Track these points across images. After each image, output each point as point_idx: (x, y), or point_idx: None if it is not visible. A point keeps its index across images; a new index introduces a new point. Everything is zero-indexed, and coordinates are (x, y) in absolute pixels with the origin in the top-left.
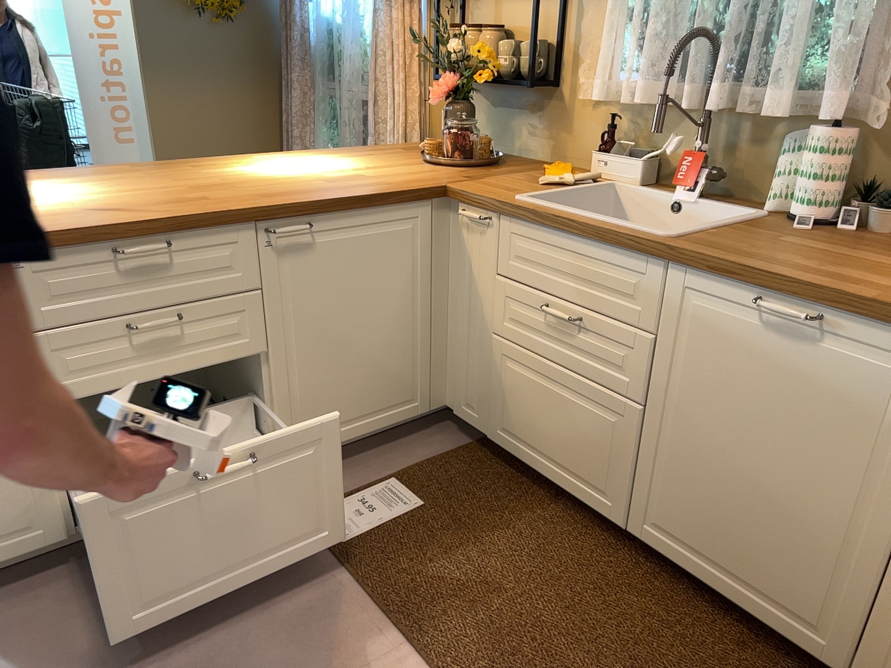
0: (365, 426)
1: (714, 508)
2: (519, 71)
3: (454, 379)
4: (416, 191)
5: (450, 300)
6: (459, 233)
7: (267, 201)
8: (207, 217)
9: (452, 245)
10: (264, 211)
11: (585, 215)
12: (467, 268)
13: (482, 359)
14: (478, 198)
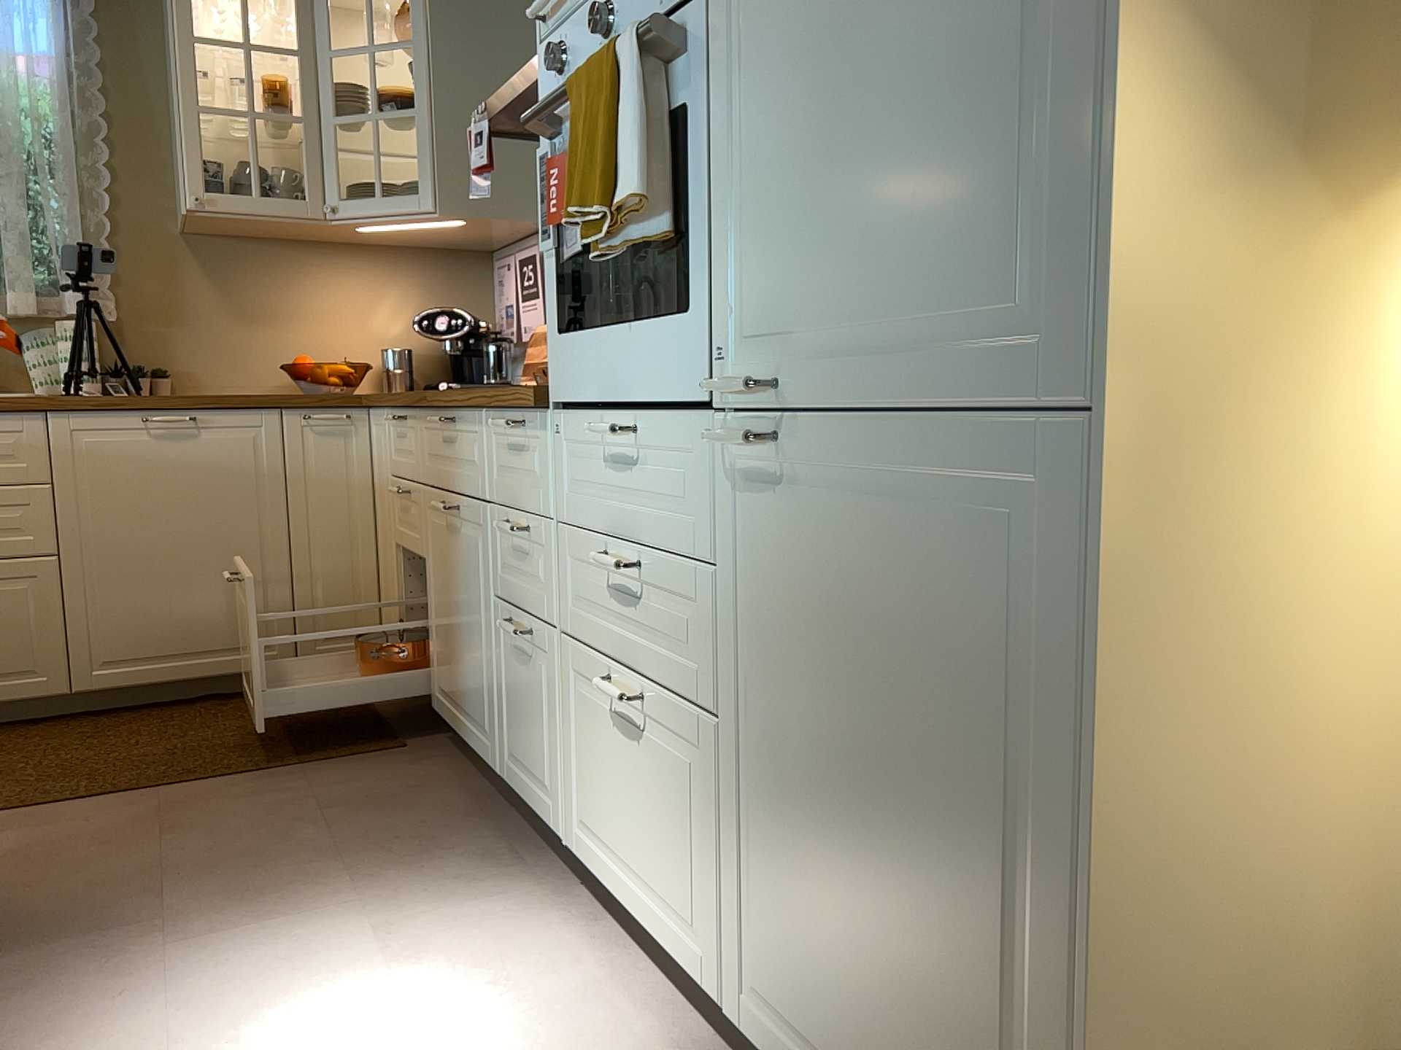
0: None
1: (158, 607)
2: None
3: None
4: None
5: None
6: None
7: None
8: None
9: None
10: None
11: None
12: None
13: None
14: None
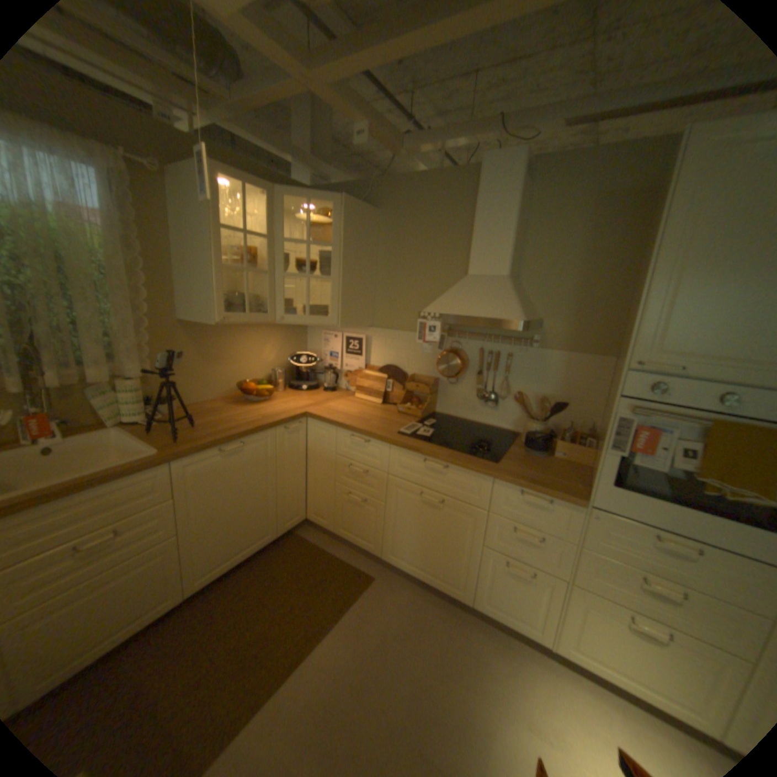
0: None
1: (224, 539)
2: None
3: None
4: None
5: None
6: None
7: None
8: None
9: None
10: None
11: (83, 476)
12: None
13: None
14: None
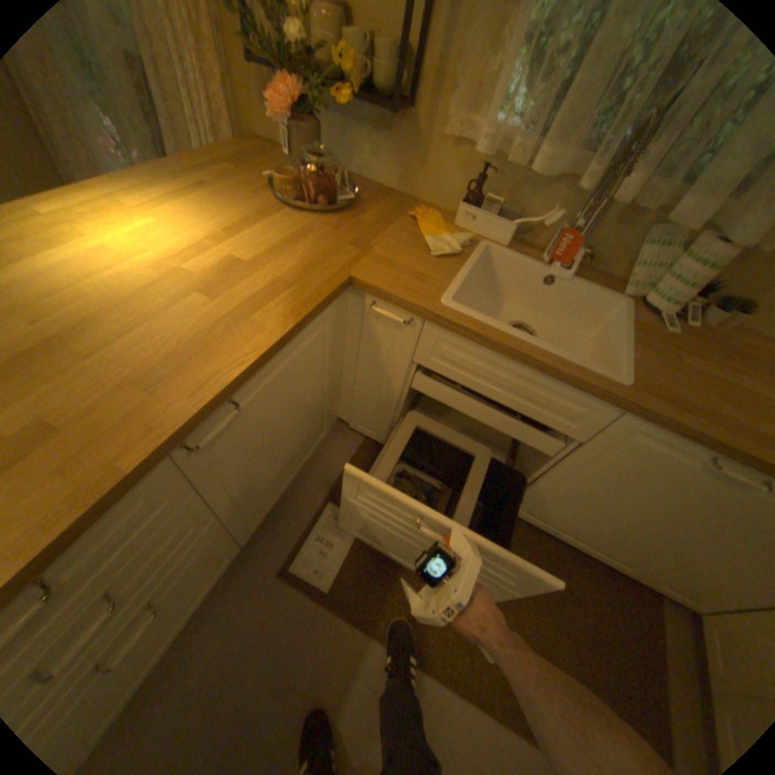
0: (295, 474)
1: (586, 521)
2: (370, 73)
3: (349, 407)
4: (327, 296)
5: (346, 361)
6: (361, 315)
7: (163, 405)
8: (87, 513)
9: (350, 322)
10: (173, 438)
11: (536, 343)
12: (373, 348)
13: (384, 408)
14: (400, 301)
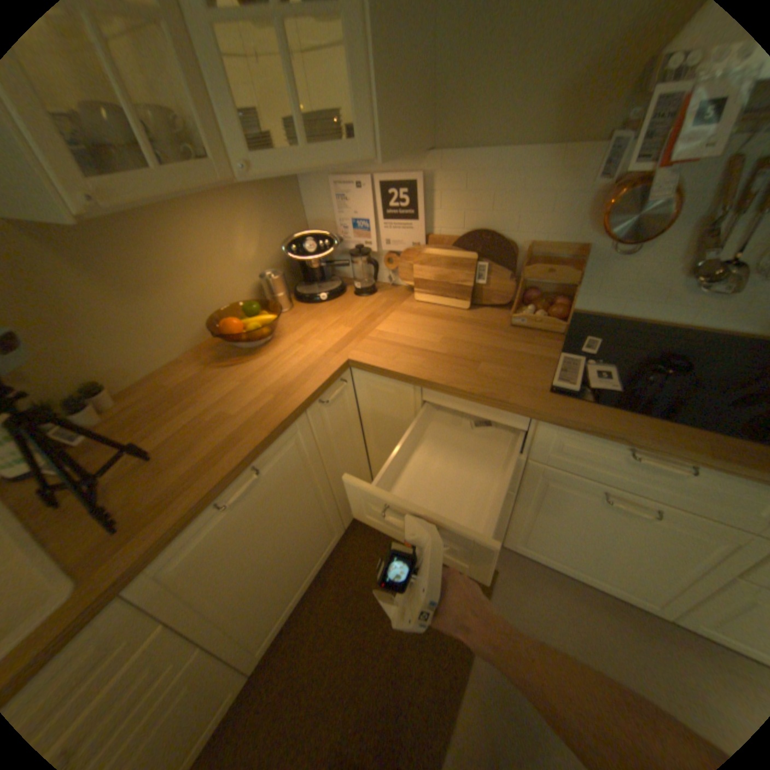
0: None
1: (277, 588)
2: None
3: None
4: None
5: None
6: None
7: None
8: None
9: None
10: None
11: None
12: None
13: None
14: None
